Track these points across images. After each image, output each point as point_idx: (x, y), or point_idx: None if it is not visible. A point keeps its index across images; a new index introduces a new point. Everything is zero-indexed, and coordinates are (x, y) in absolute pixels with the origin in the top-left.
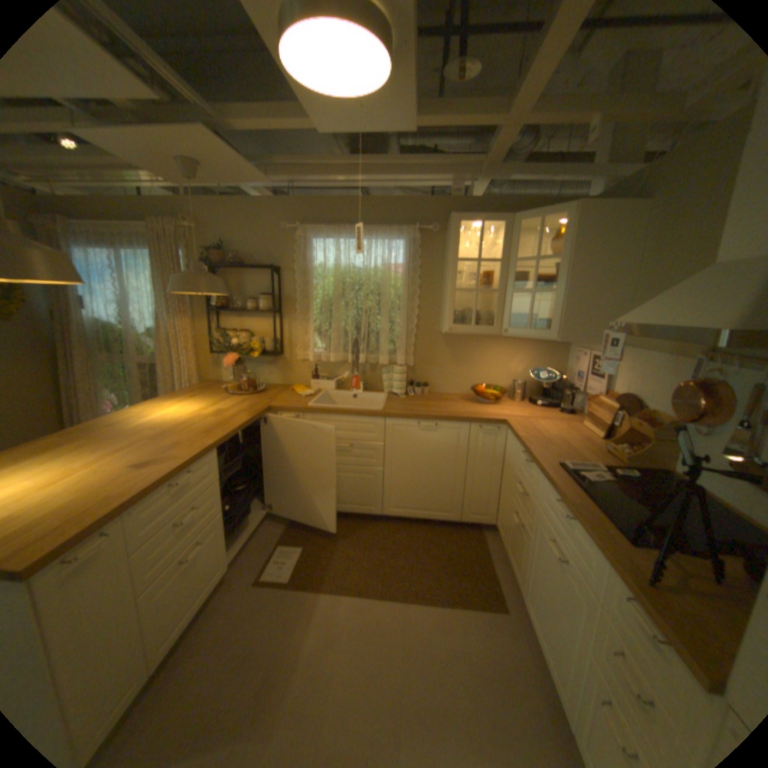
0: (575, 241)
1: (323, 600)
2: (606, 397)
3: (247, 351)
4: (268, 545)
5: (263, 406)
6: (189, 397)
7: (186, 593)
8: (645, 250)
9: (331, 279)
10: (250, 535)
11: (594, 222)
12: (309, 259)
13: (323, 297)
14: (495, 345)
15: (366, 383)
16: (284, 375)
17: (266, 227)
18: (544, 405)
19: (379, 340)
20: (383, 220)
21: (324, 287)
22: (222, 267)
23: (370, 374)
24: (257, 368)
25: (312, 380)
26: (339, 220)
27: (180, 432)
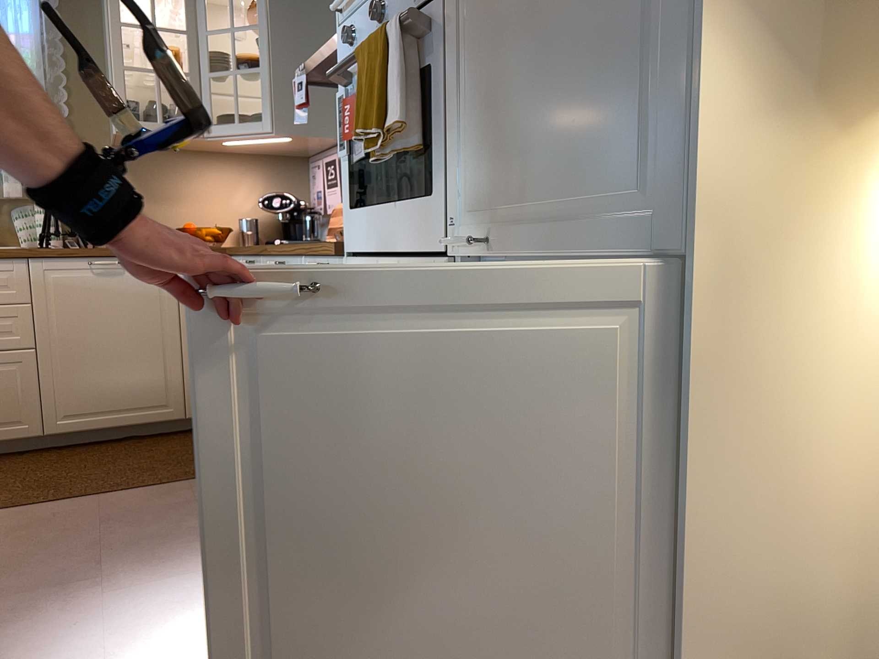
0: (269, 7)
1: None
2: None
3: None
4: None
5: None
6: None
7: None
8: None
9: None
10: None
11: None
12: None
13: None
14: (205, 169)
15: None
16: None
17: None
18: (282, 241)
19: None
20: None
21: None
22: None
23: None
24: None
25: None
26: None
27: None
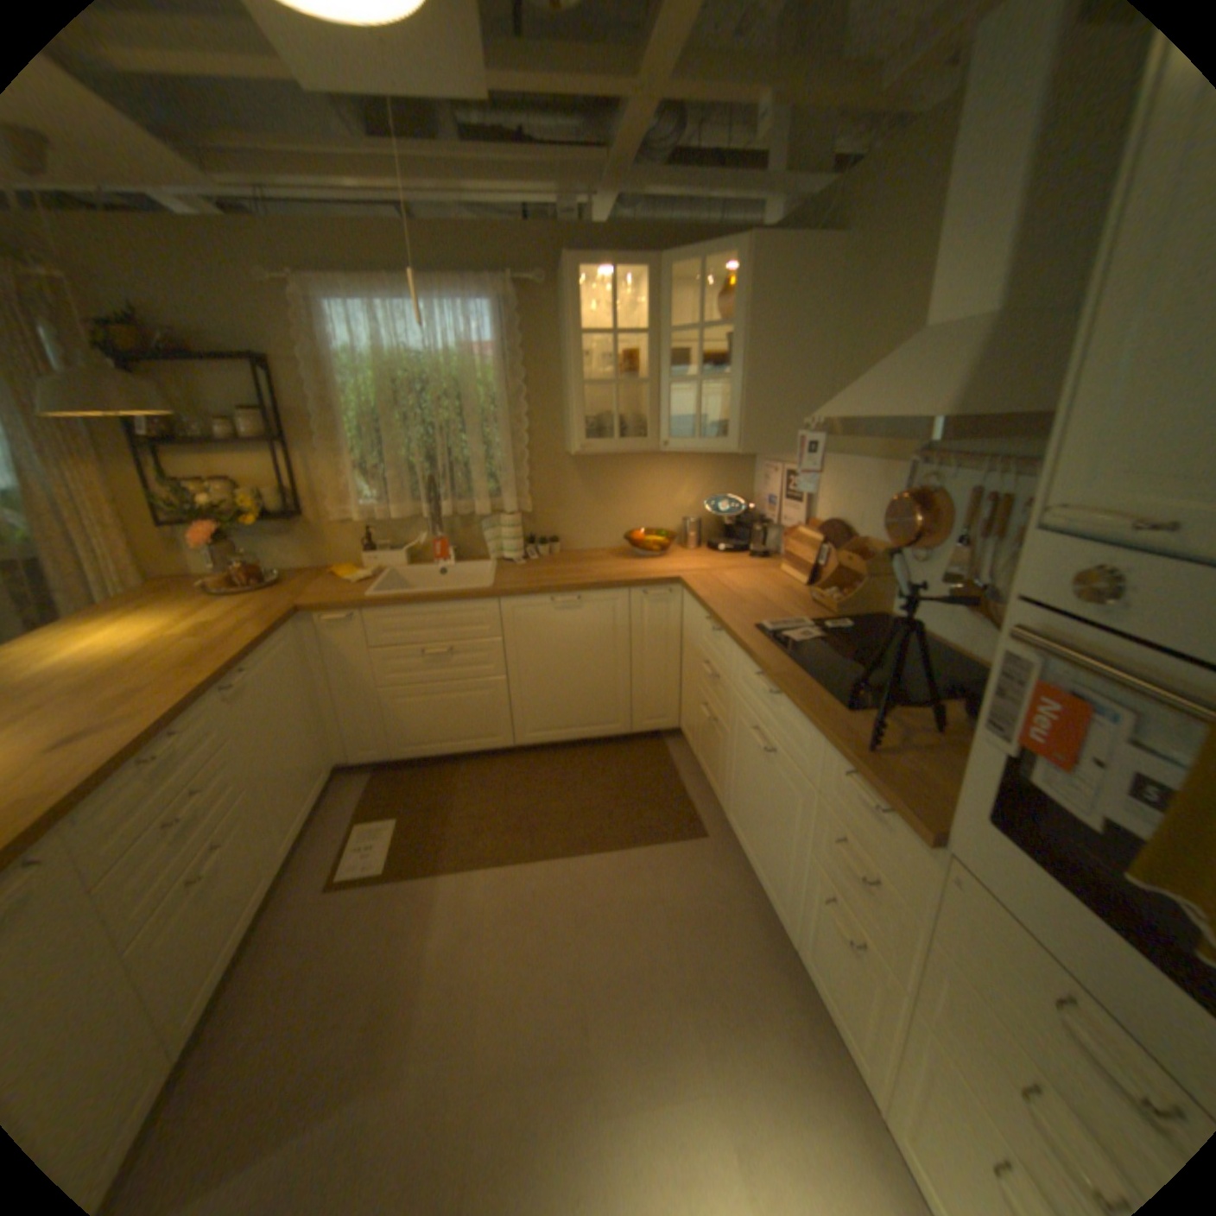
0: (751, 298)
1: (444, 884)
2: (807, 528)
3: (232, 515)
4: (337, 827)
5: (284, 607)
6: (131, 610)
7: (209, 927)
8: (844, 311)
9: (370, 373)
10: (302, 818)
11: (775, 268)
12: (322, 338)
13: (361, 407)
14: (652, 468)
15: (460, 548)
16: (310, 550)
17: (224, 277)
18: (727, 550)
19: (470, 476)
20: (448, 264)
21: (359, 389)
22: (144, 359)
23: (463, 533)
24: (257, 544)
25: (365, 554)
26: (367, 263)
27: (132, 672)
